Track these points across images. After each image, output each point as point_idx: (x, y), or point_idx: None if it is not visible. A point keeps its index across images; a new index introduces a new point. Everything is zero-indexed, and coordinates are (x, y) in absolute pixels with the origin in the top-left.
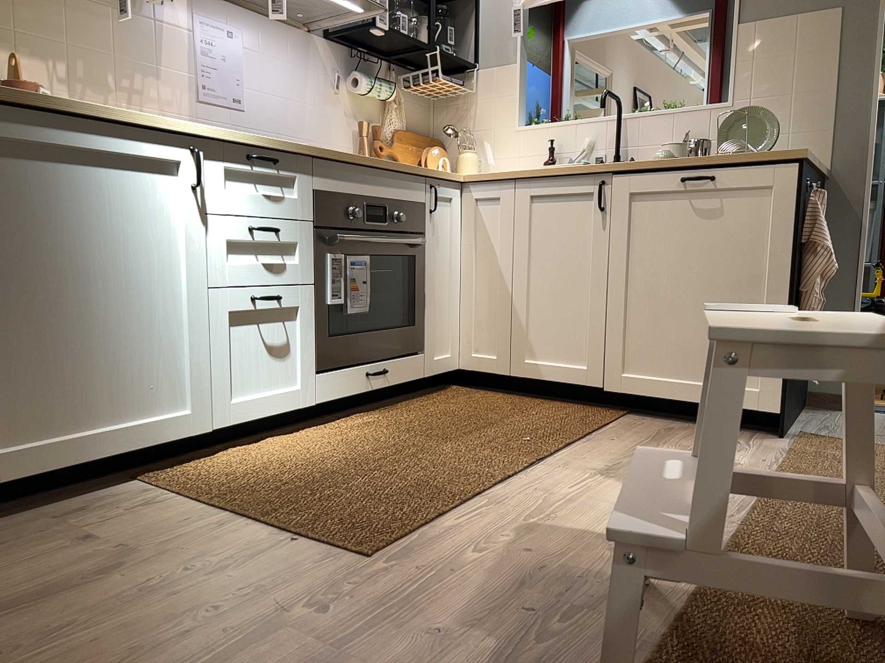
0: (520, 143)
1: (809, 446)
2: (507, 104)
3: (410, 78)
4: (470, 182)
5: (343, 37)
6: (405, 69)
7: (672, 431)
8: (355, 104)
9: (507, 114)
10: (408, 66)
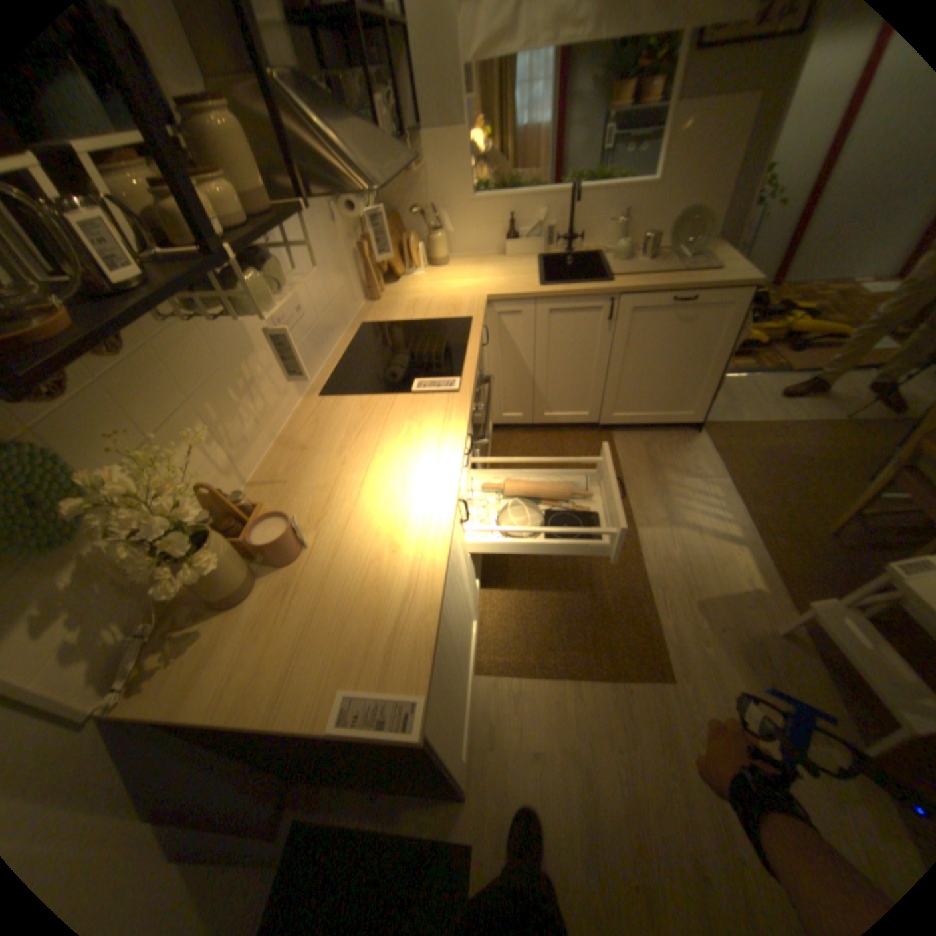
0: (478, 212)
1: (721, 440)
2: (460, 170)
3: None
4: (493, 300)
5: None
6: None
7: (652, 448)
8: (344, 220)
9: (461, 181)
10: None
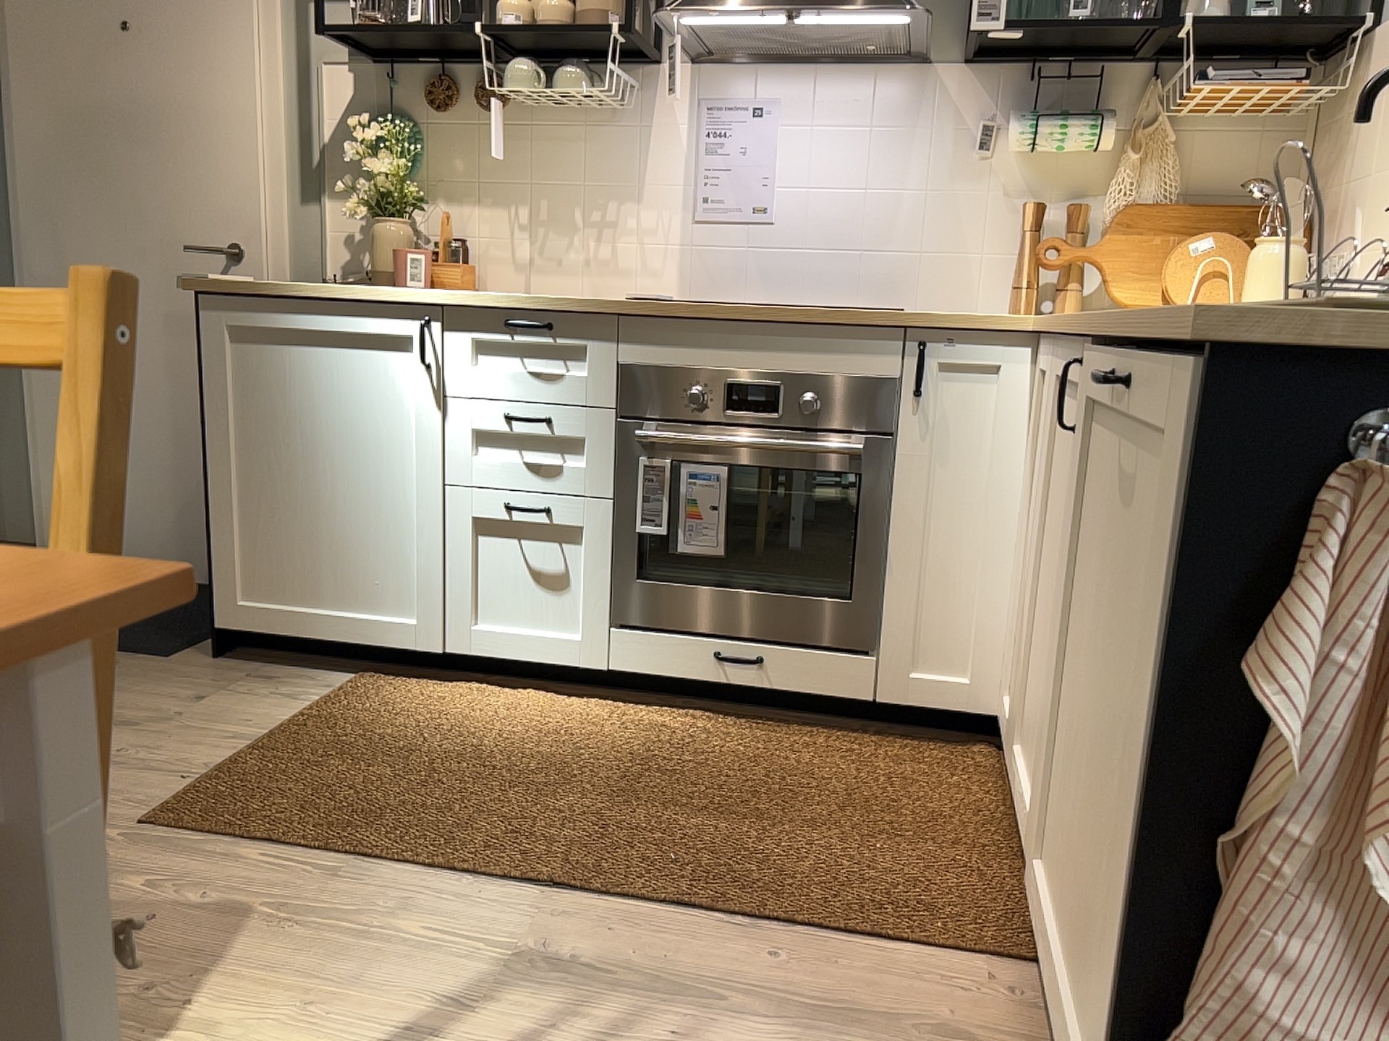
0: None
1: None
2: None
3: (1168, 91)
4: (1042, 339)
5: (986, 50)
6: (1209, 64)
7: None
8: (1030, 167)
9: None
10: (1206, 57)
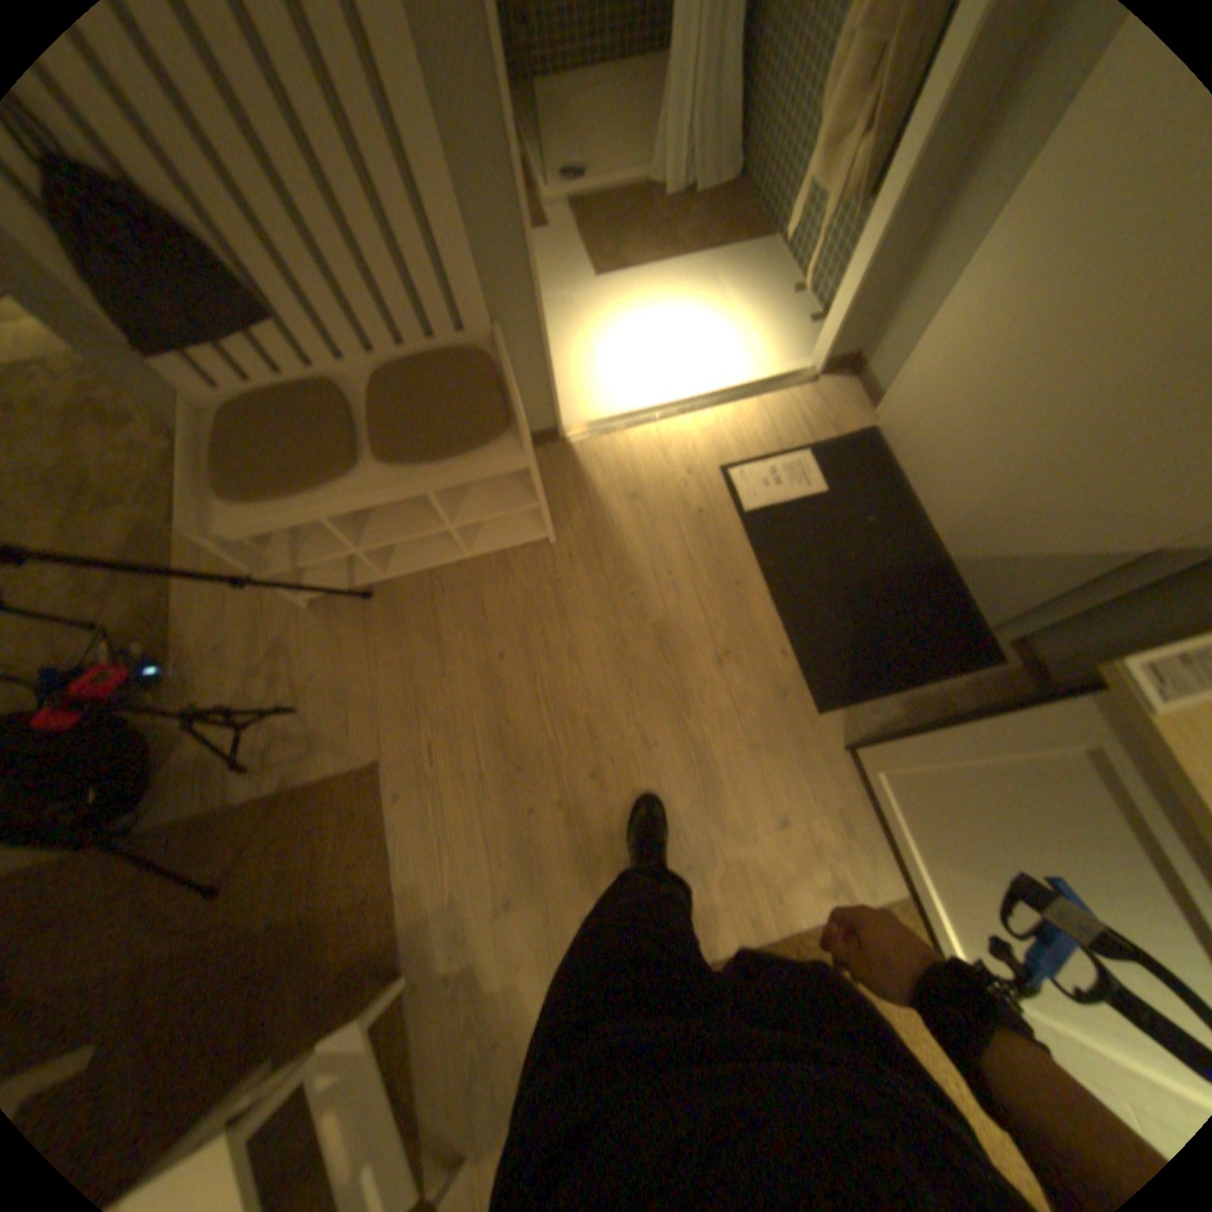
0: None
1: None
2: None
3: None
4: None
5: None
6: None
7: None
8: None
9: None
10: None
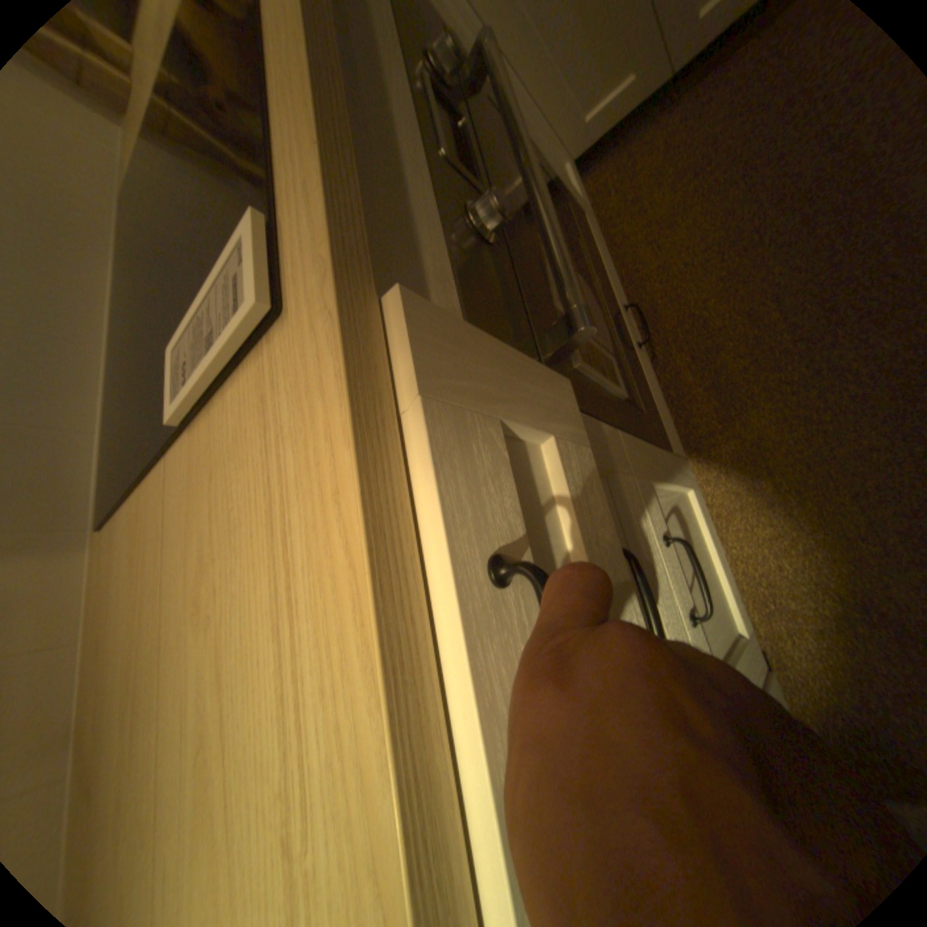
0: None
1: None
2: None
3: None
4: None
5: None
6: None
7: None
8: None
9: None
10: None
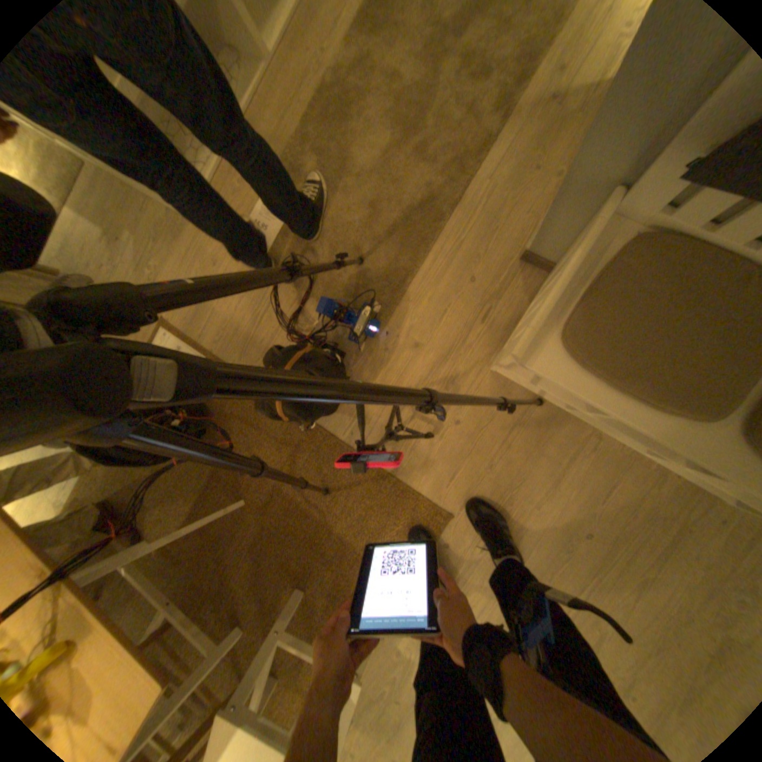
0: None
1: None
2: None
3: None
4: None
5: None
6: None
7: None
8: None
9: None
10: None
